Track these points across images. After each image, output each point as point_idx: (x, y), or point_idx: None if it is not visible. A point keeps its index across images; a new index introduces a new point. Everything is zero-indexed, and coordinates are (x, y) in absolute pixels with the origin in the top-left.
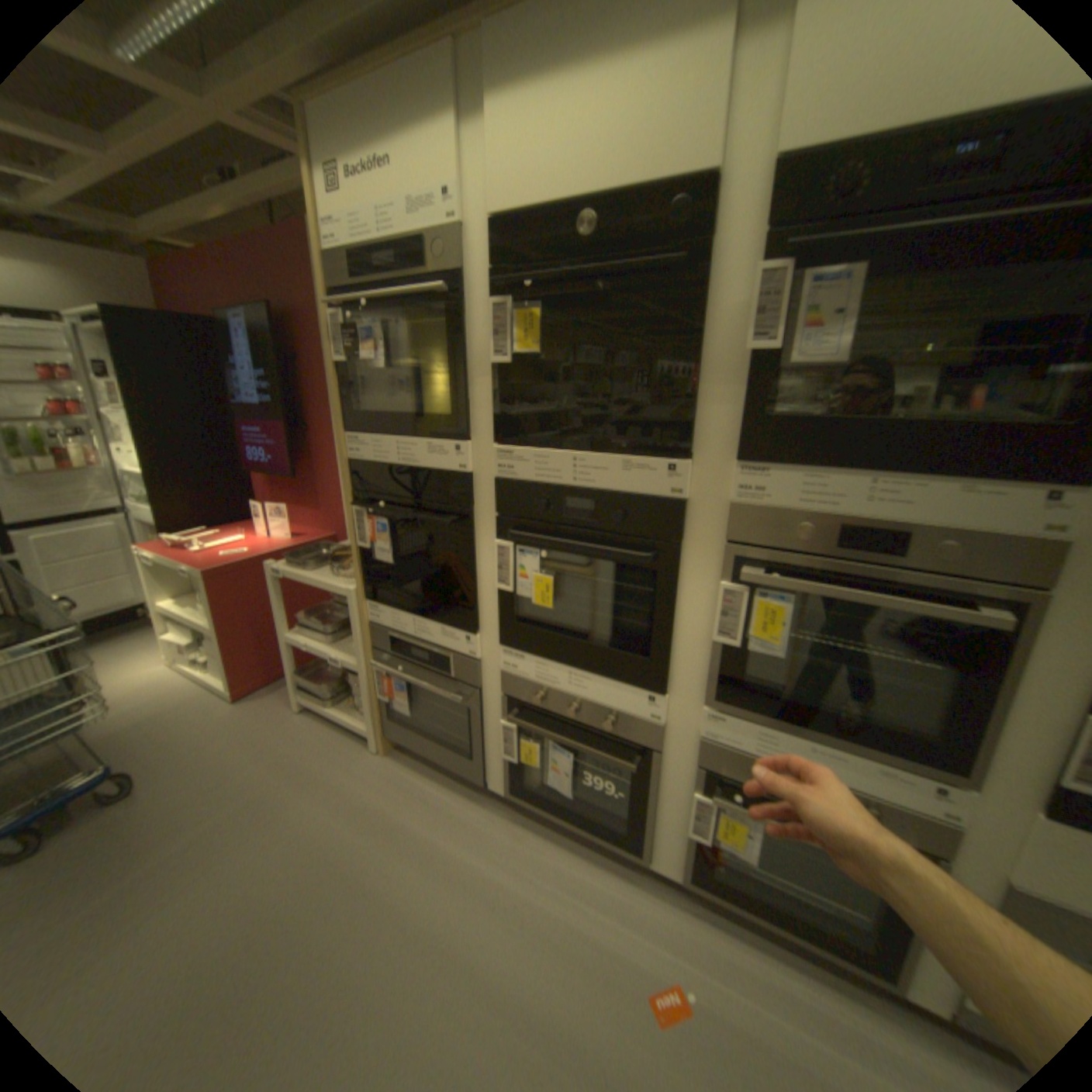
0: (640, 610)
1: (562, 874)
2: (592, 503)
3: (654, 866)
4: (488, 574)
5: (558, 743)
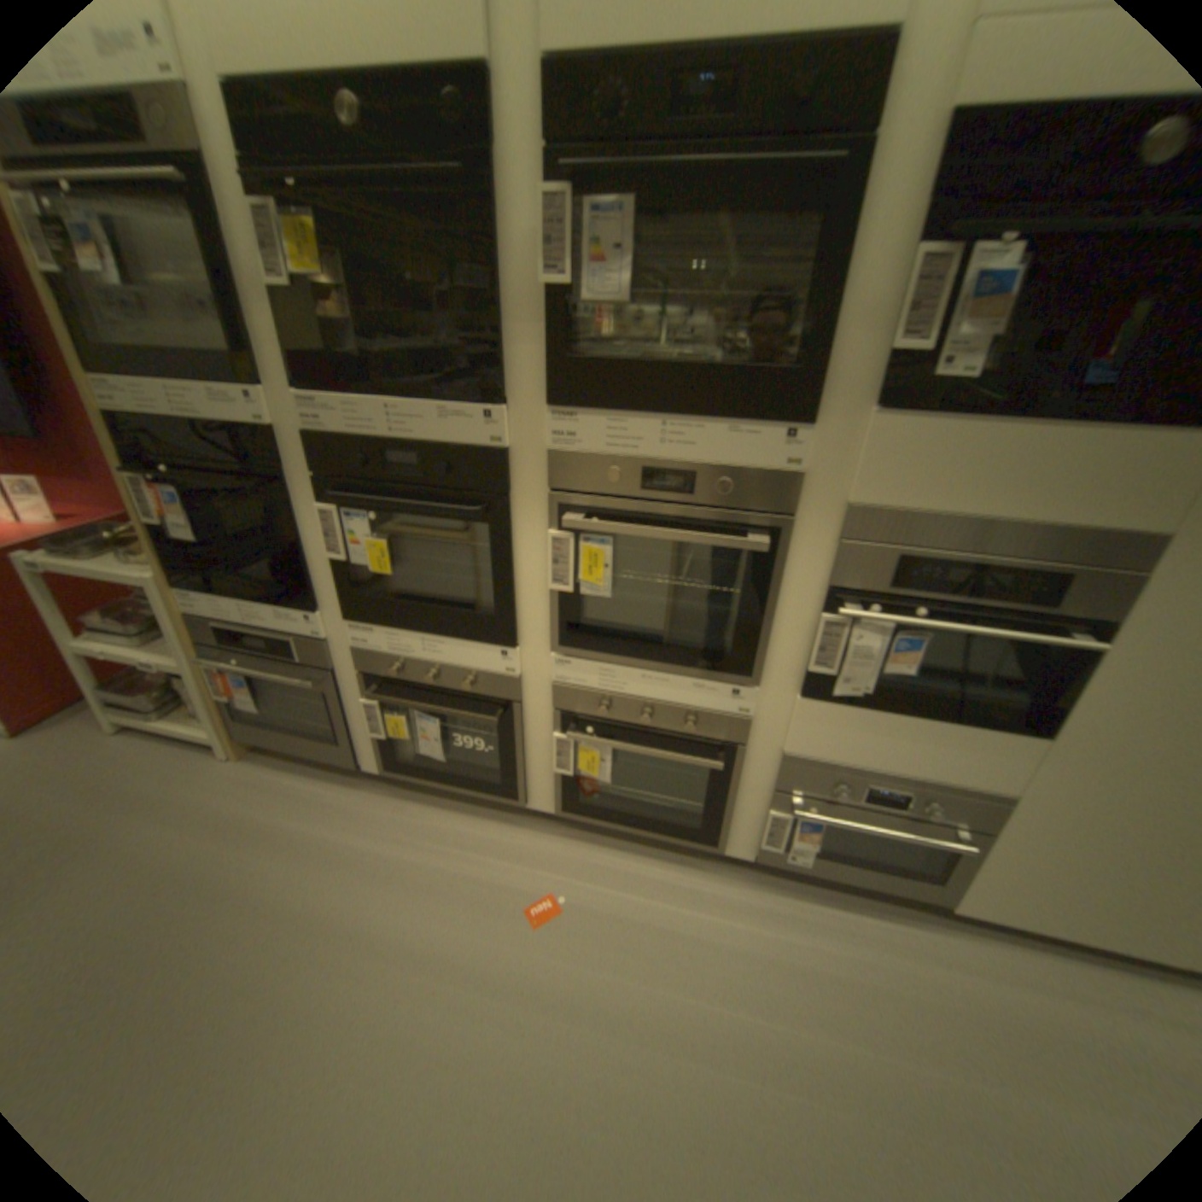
0: (484, 568)
1: (446, 832)
2: (415, 457)
3: (531, 806)
4: (317, 544)
5: (422, 712)
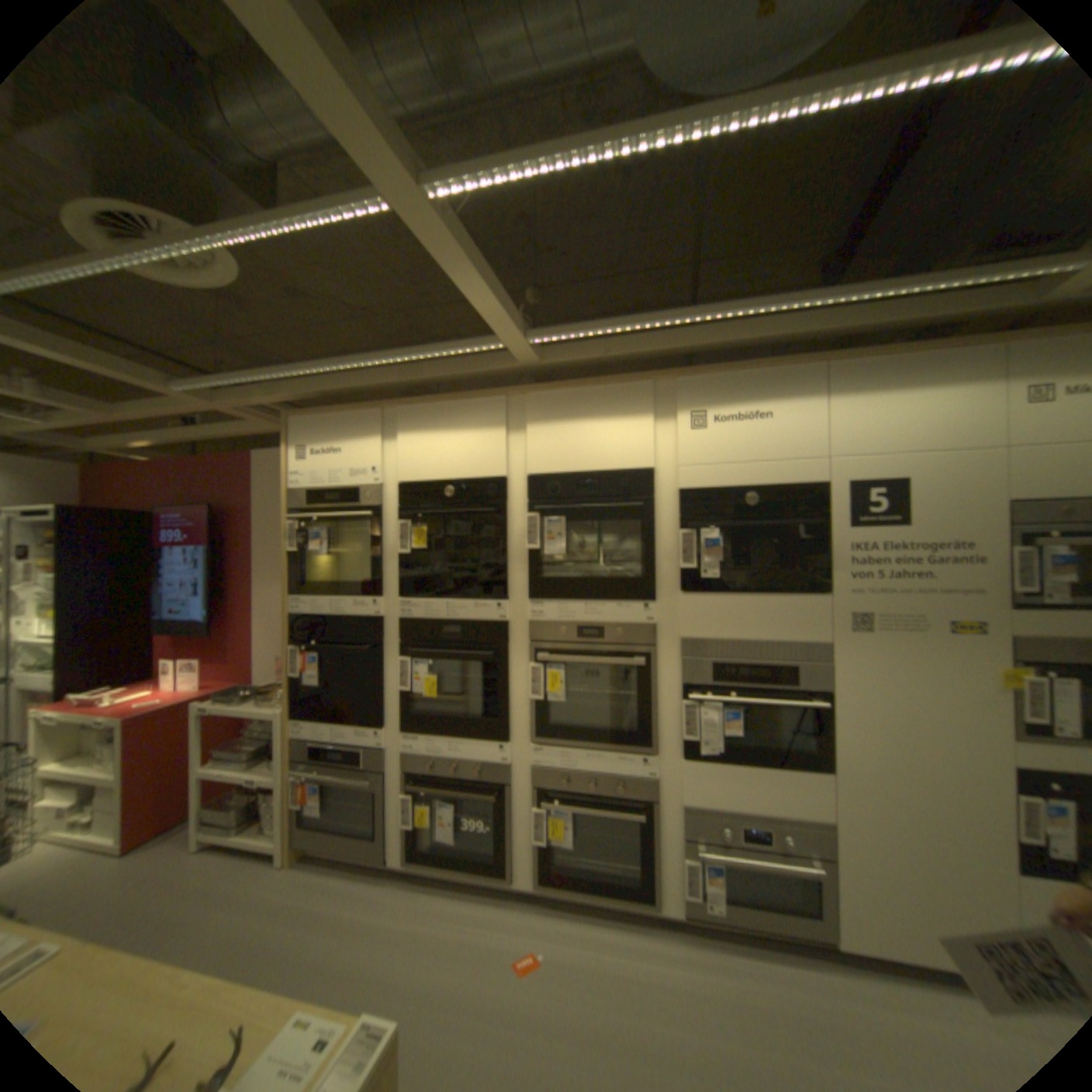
0: (490, 693)
1: (448, 916)
2: (458, 630)
3: (514, 888)
4: (392, 684)
5: (442, 800)
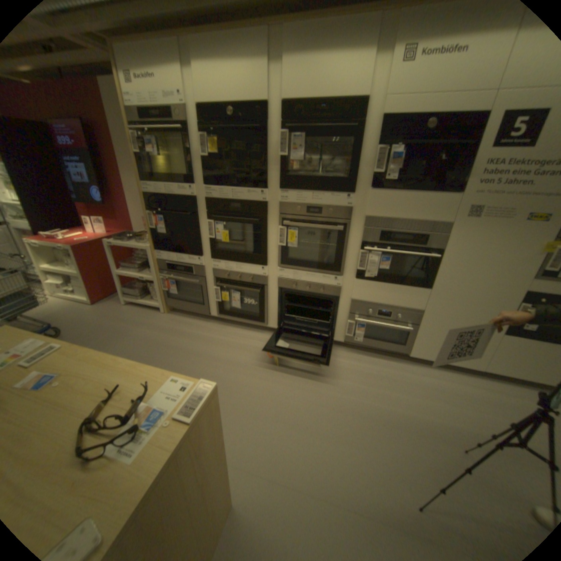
0: (257, 241)
1: (240, 334)
2: (239, 205)
3: (269, 326)
4: (205, 234)
5: (235, 289)
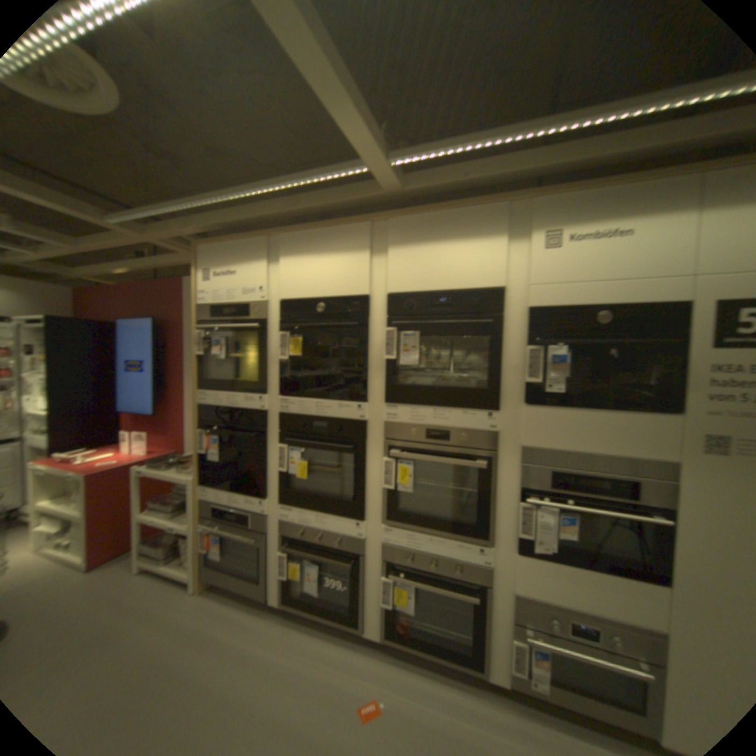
0: (352, 477)
1: (313, 651)
2: (327, 424)
3: (366, 635)
4: (275, 464)
5: (311, 560)
